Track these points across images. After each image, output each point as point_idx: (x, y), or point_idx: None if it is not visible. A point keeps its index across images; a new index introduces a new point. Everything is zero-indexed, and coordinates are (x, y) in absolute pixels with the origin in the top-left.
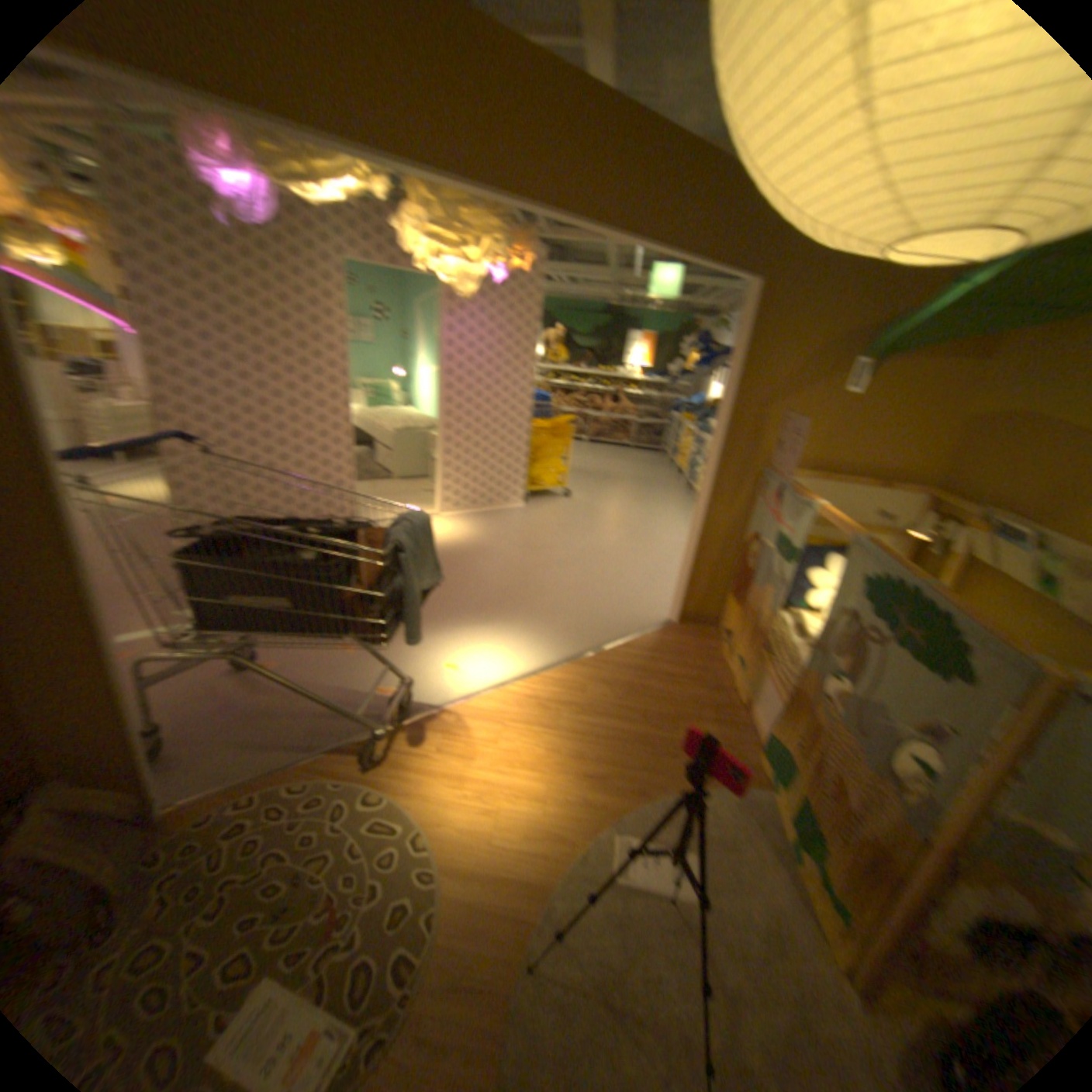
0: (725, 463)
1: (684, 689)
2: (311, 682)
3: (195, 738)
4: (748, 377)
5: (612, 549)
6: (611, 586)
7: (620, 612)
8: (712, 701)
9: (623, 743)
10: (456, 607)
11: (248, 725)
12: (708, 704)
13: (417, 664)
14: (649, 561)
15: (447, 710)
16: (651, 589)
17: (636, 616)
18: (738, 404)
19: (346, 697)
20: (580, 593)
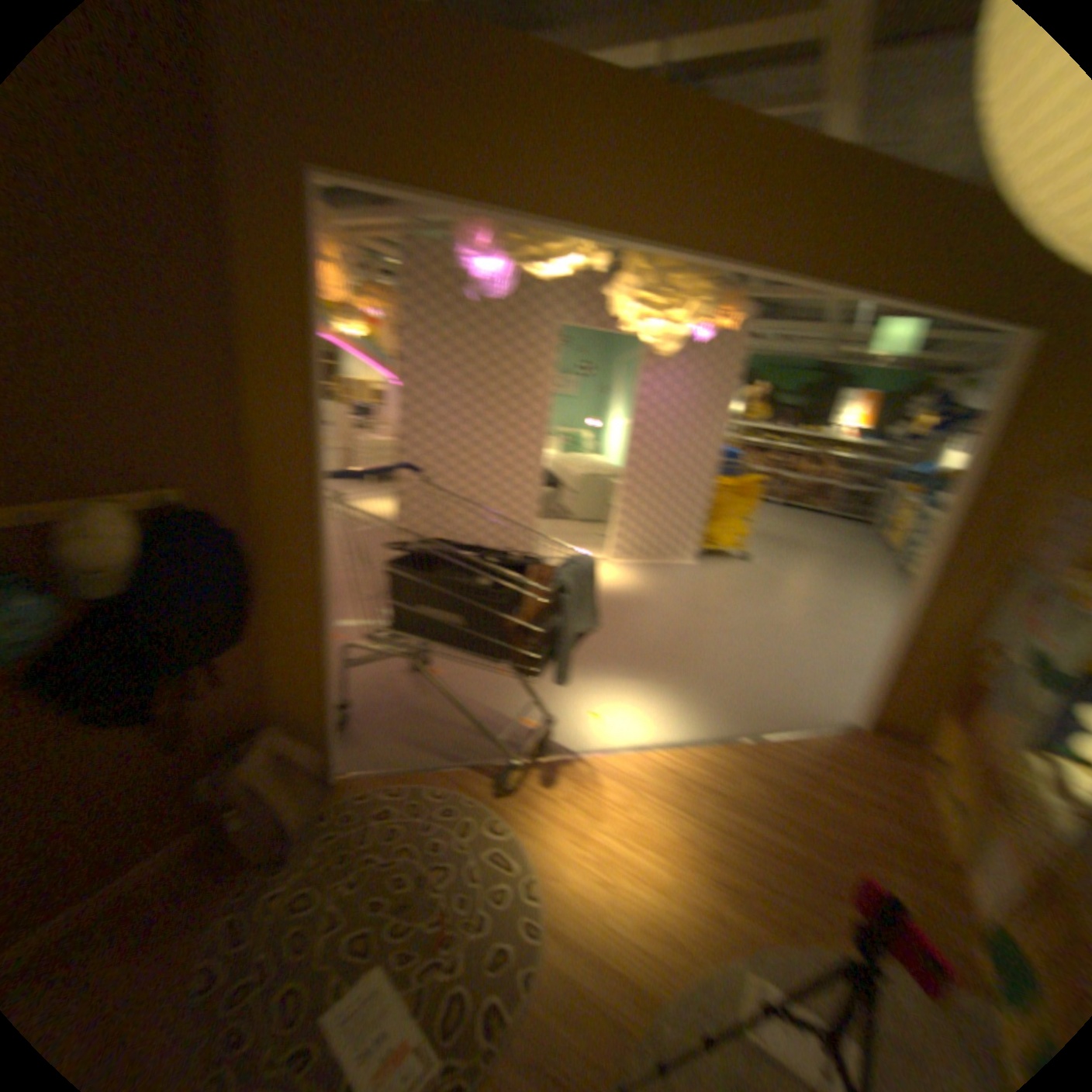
0: (959, 549)
1: (866, 818)
2: (465, 697)
3: (369, 722)
4: (1004, 447)
5: (792, 627)
6: (784, 669)
7: (792, 701)
8: (907, 845)
9: (774, 860)
10: (608, 656)
11: (409, 723)
12: (899, 848)
13: (560, 704)
14: (837, 649)
15: (582, 759)
16: (835, 683)
17: (811, 711)
18: (986, 478)
19: (492, 720)
20: (745, 669)
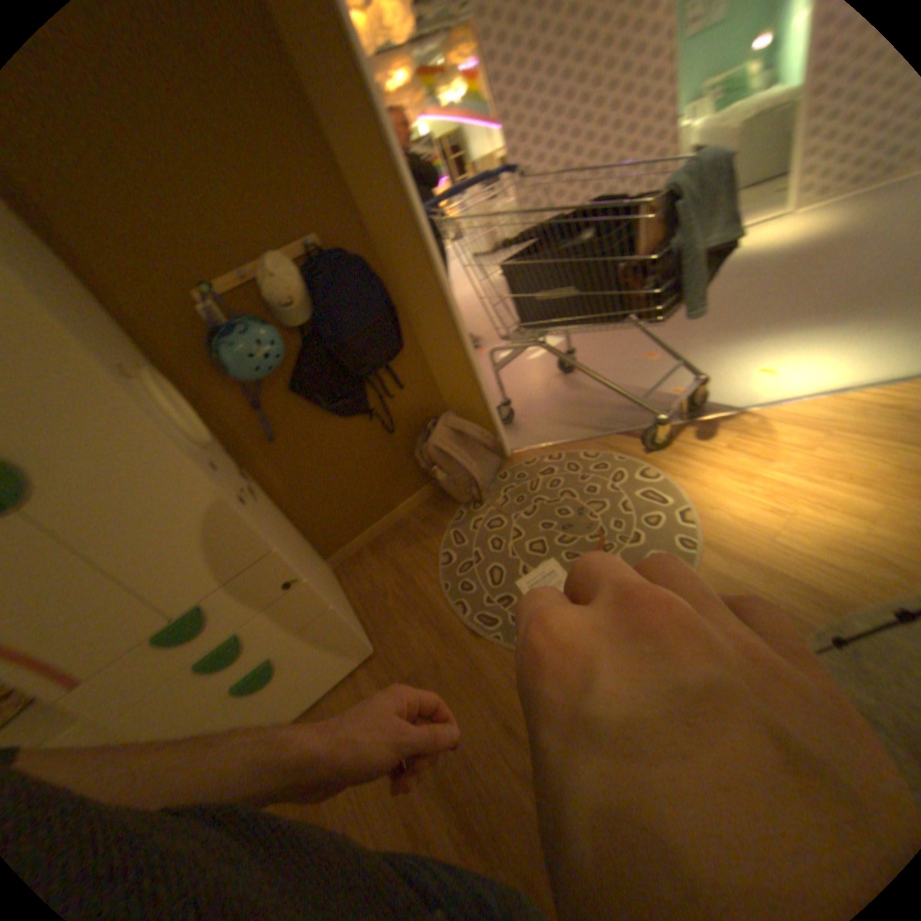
0: None
1: None
2: (618, 380)
3: (534, 411)
4: None
5: None
6: None
7: None
8: None
9: None
10: (796, 307)
11: (566, 406)
12: None
13: (727, 366)
14: None
15: (755, 409)
16: None
17: None
18: None
19: (646, 393)
20: None
